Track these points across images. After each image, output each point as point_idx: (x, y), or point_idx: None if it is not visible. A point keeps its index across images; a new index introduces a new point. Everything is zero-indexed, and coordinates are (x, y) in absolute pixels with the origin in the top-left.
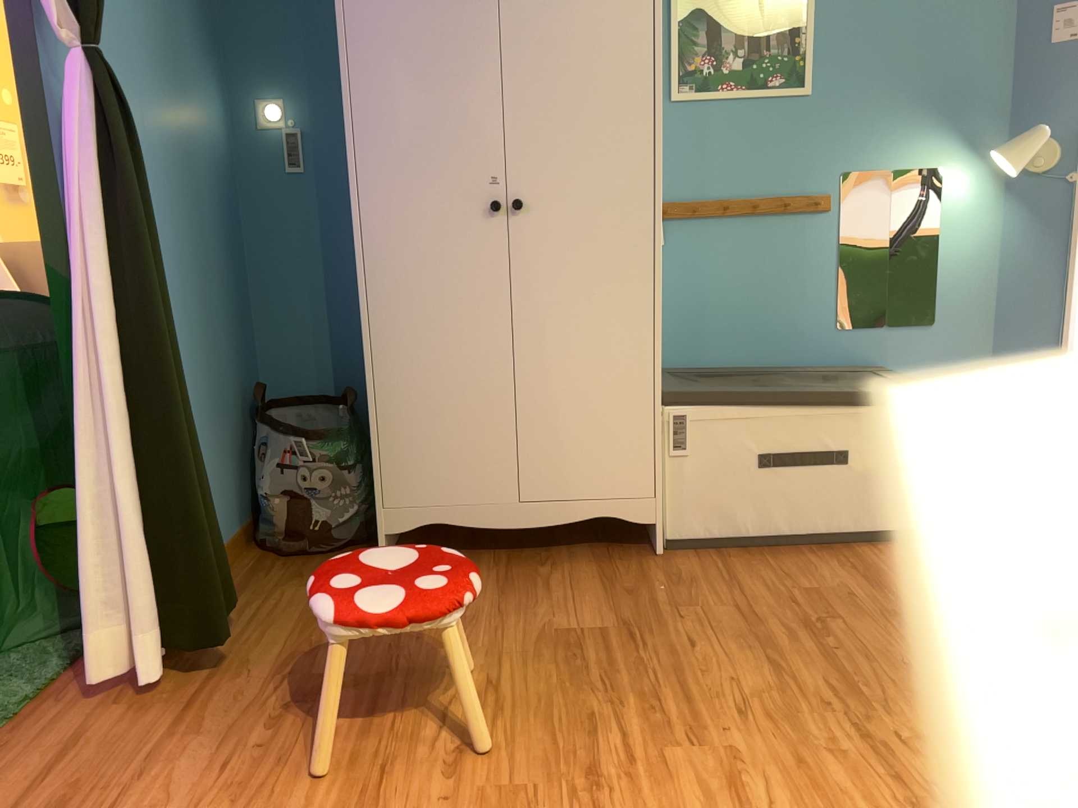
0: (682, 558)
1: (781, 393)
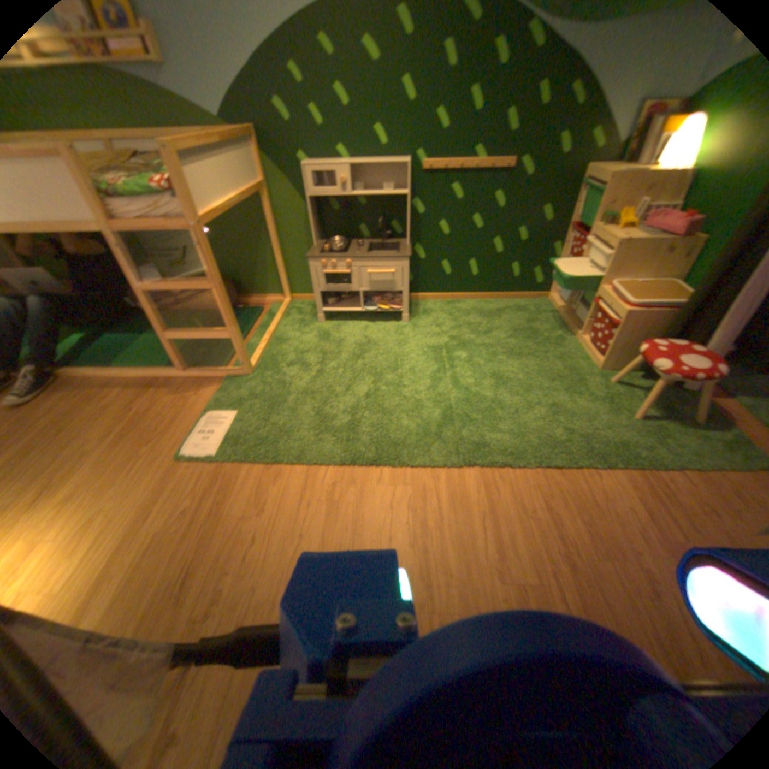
0: None
1: None
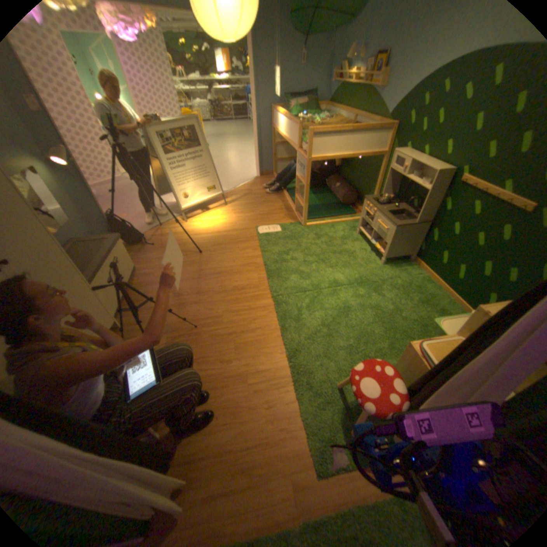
0: (122, 320)
1: (100, 261)
